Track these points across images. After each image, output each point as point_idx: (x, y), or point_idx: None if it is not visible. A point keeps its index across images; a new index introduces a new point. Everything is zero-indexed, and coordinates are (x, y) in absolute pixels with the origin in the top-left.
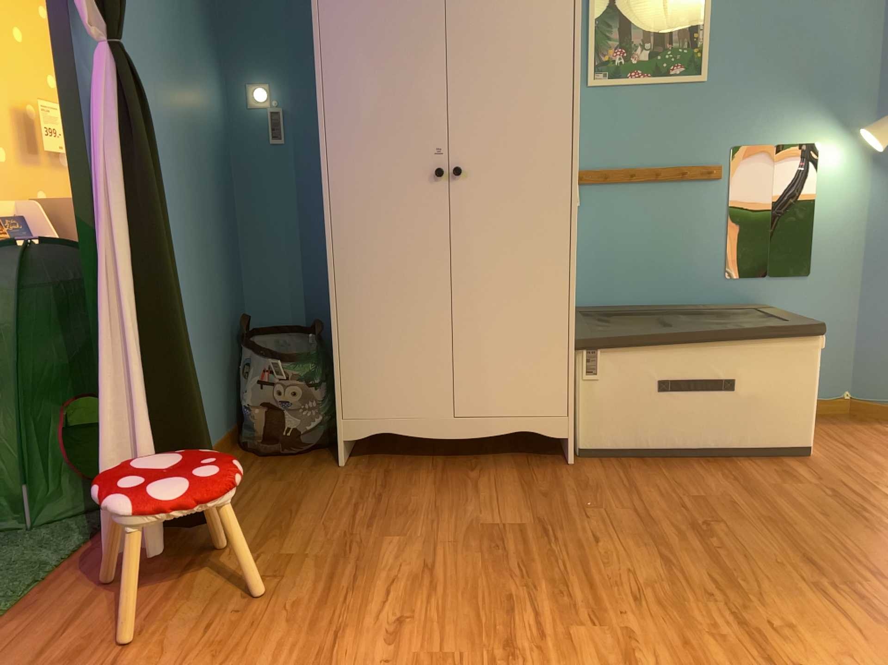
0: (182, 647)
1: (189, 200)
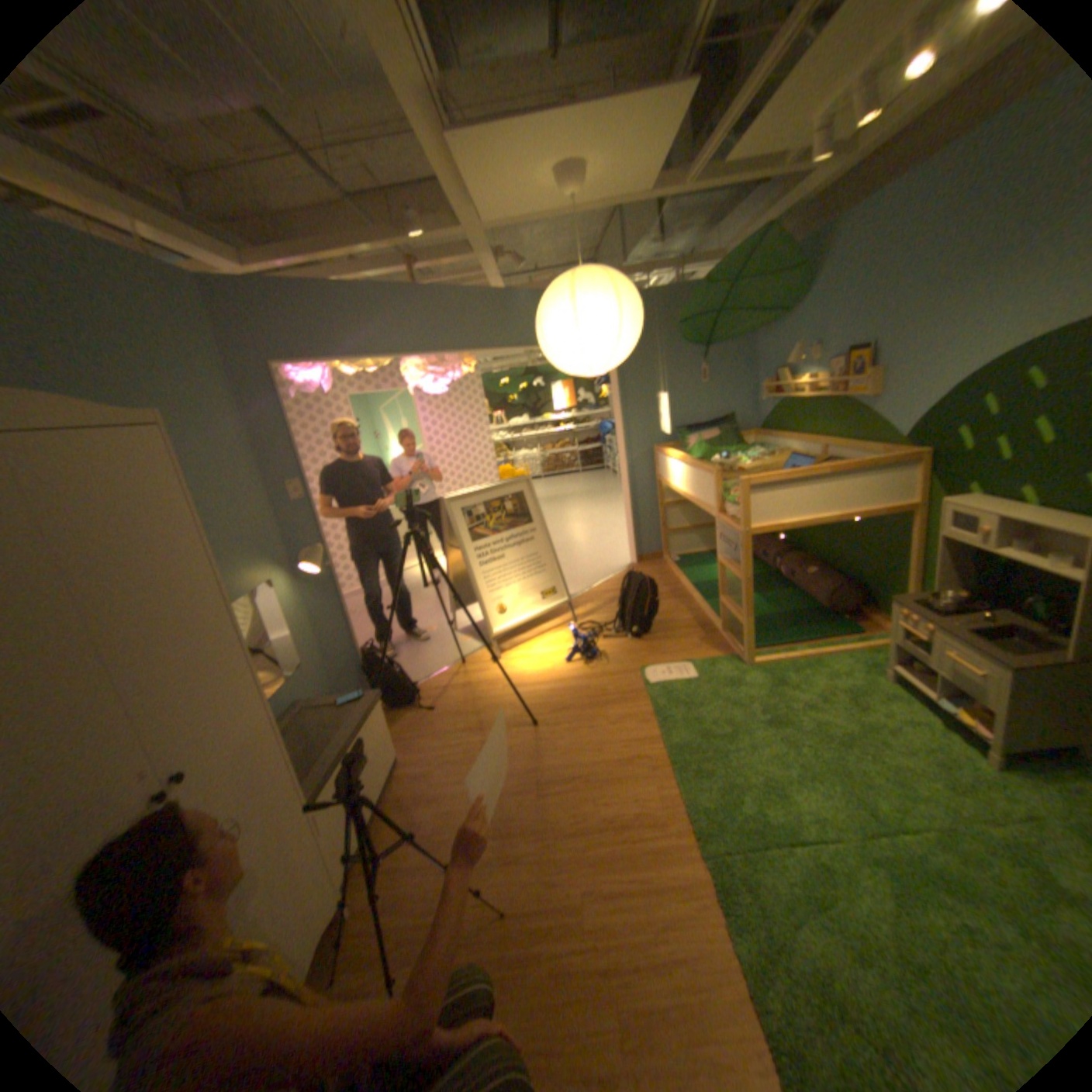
0: None
1: None
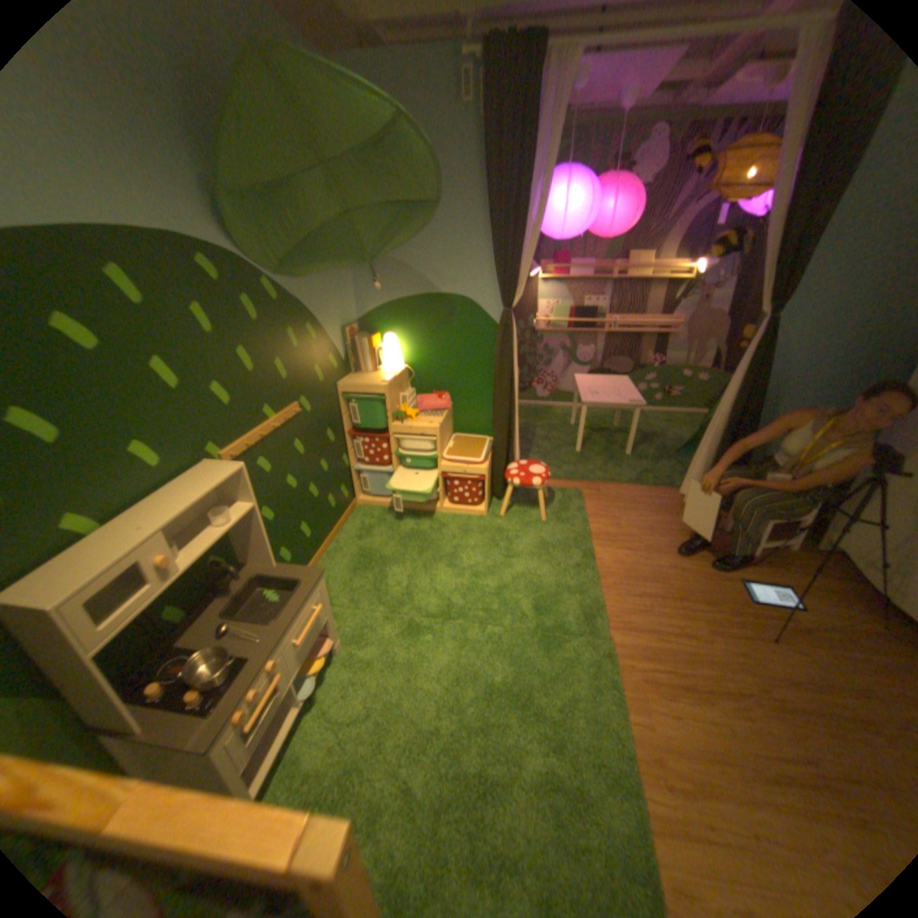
0: (647, 523)
1: (845, 381)
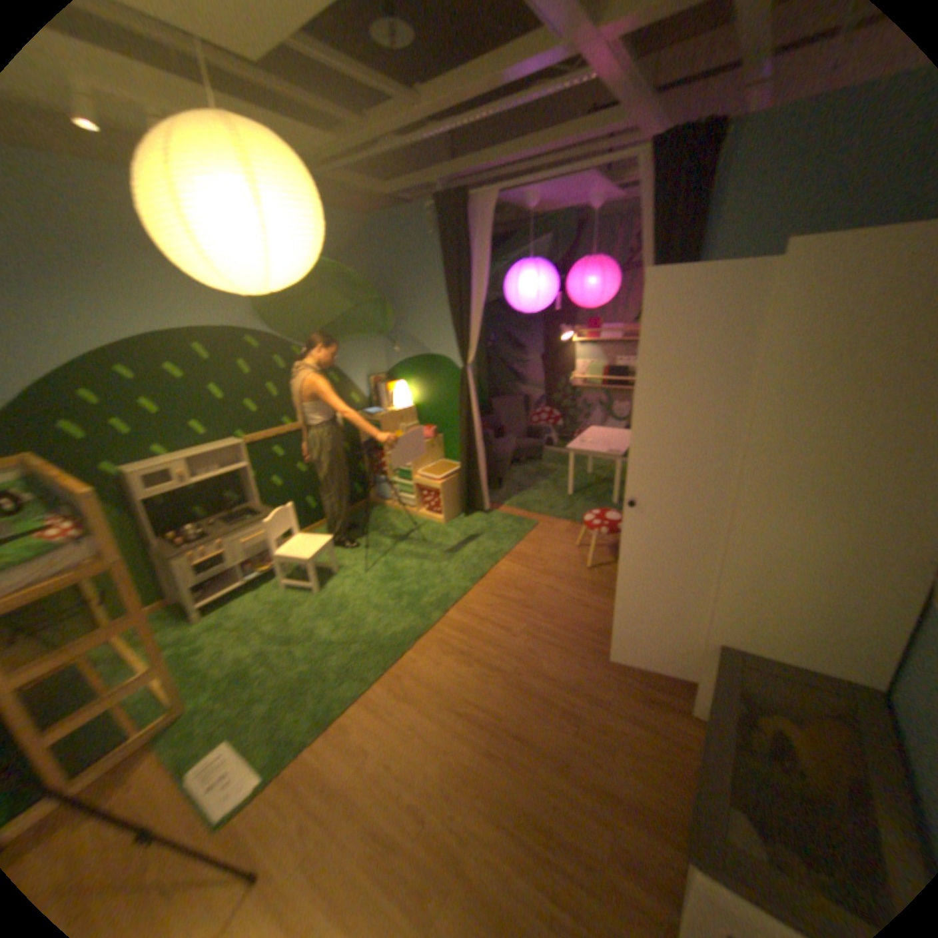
0: (569, 556)
1: None
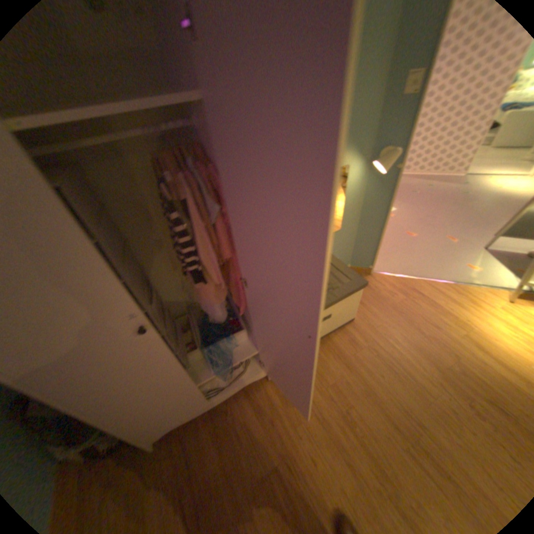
0: None
1: None
